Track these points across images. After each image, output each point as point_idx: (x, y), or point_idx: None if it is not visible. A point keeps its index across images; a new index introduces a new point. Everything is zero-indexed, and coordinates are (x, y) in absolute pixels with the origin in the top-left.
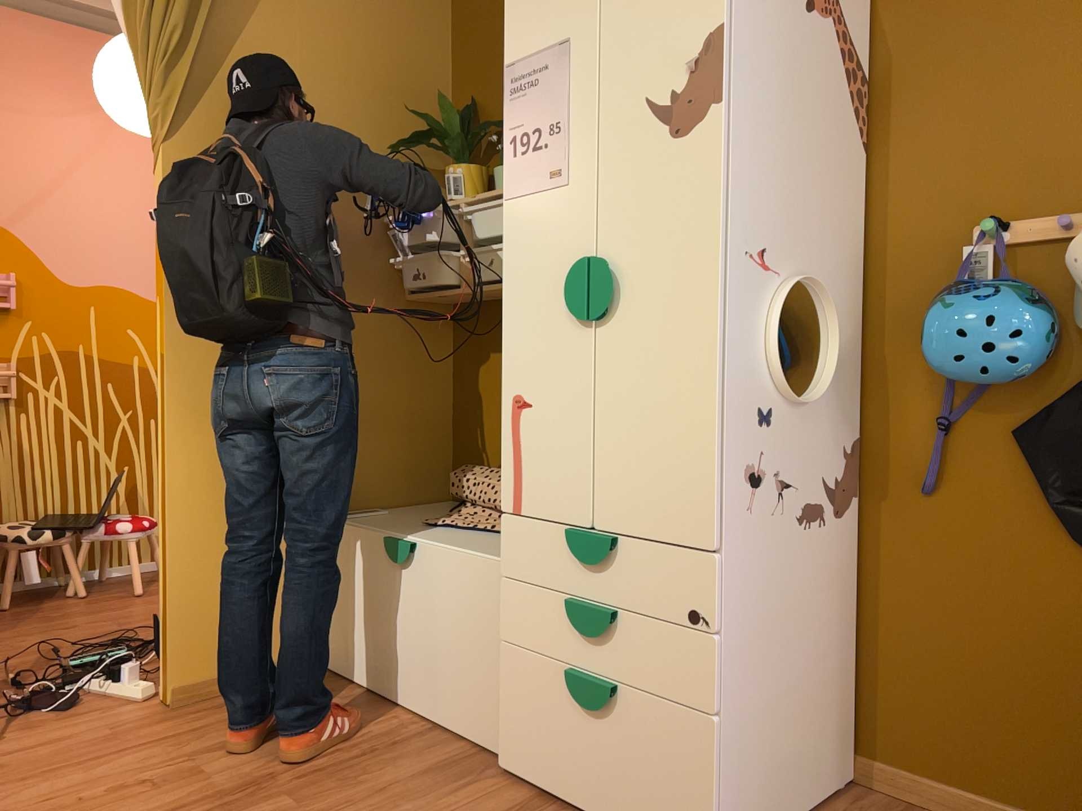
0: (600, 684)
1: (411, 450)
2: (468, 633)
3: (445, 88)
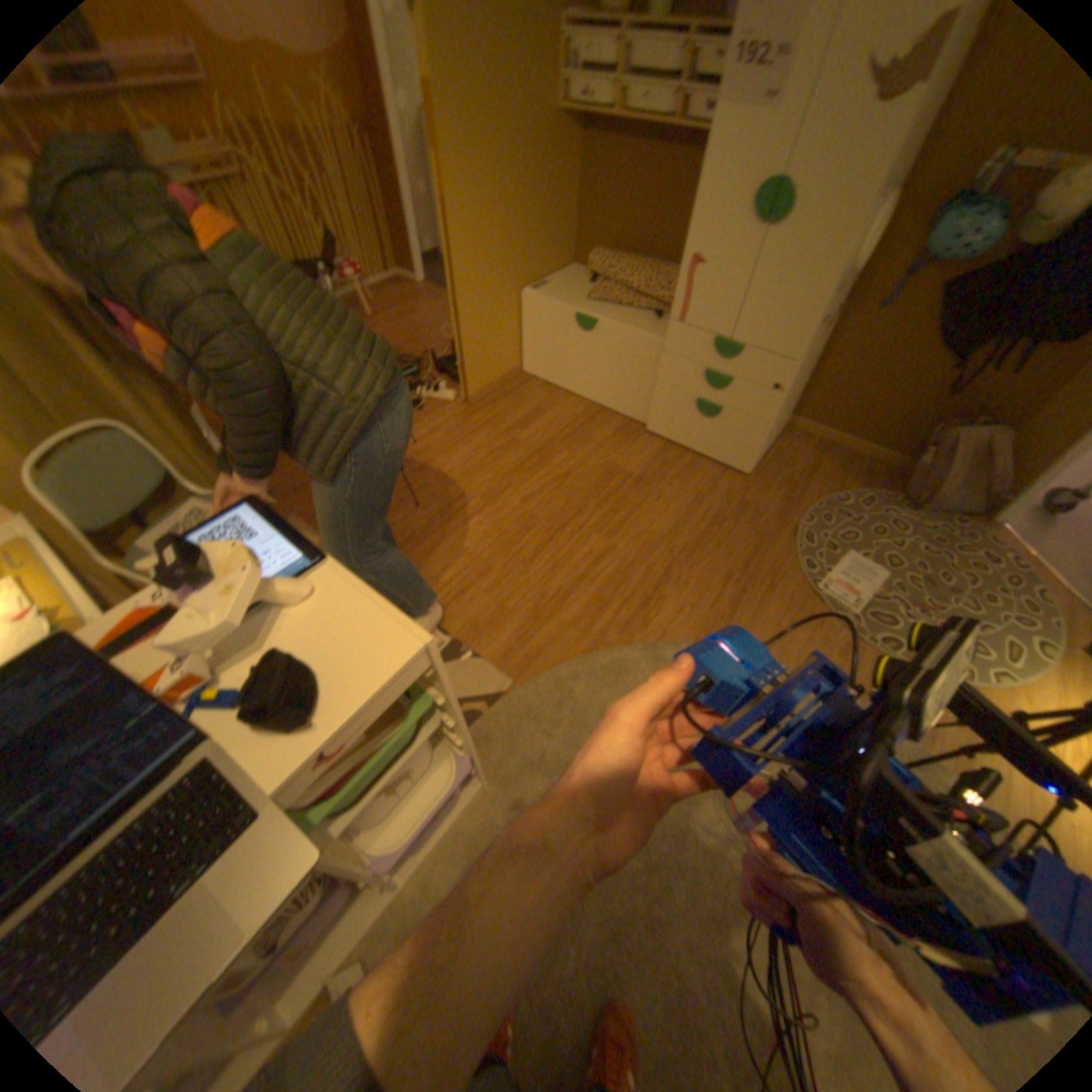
0: (713, 406)
1: (556, 234)
2: (628, 370)
3: None
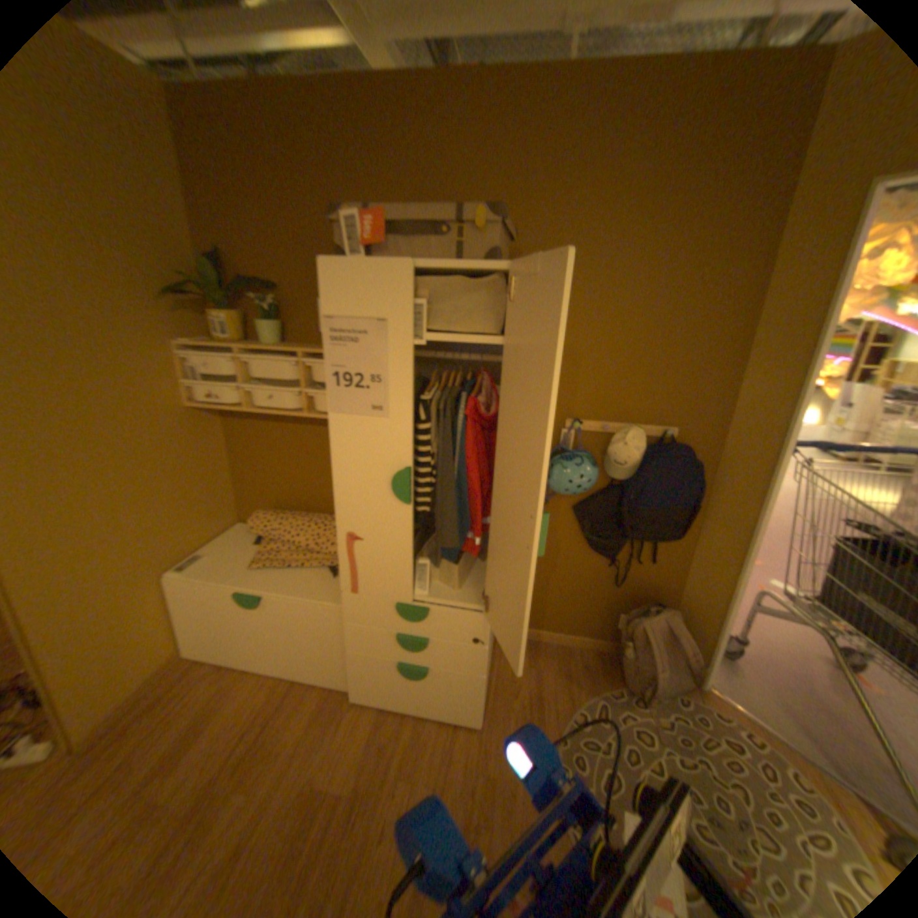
0: (420, 670)
1: (209, 505)
2: (314, 642)
3: (182, 229)
